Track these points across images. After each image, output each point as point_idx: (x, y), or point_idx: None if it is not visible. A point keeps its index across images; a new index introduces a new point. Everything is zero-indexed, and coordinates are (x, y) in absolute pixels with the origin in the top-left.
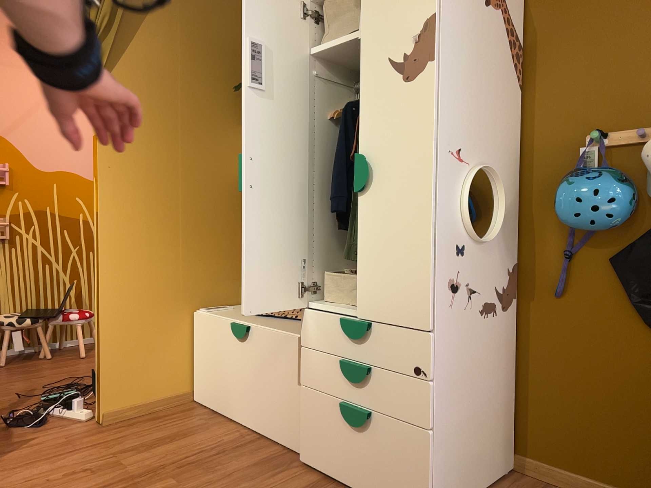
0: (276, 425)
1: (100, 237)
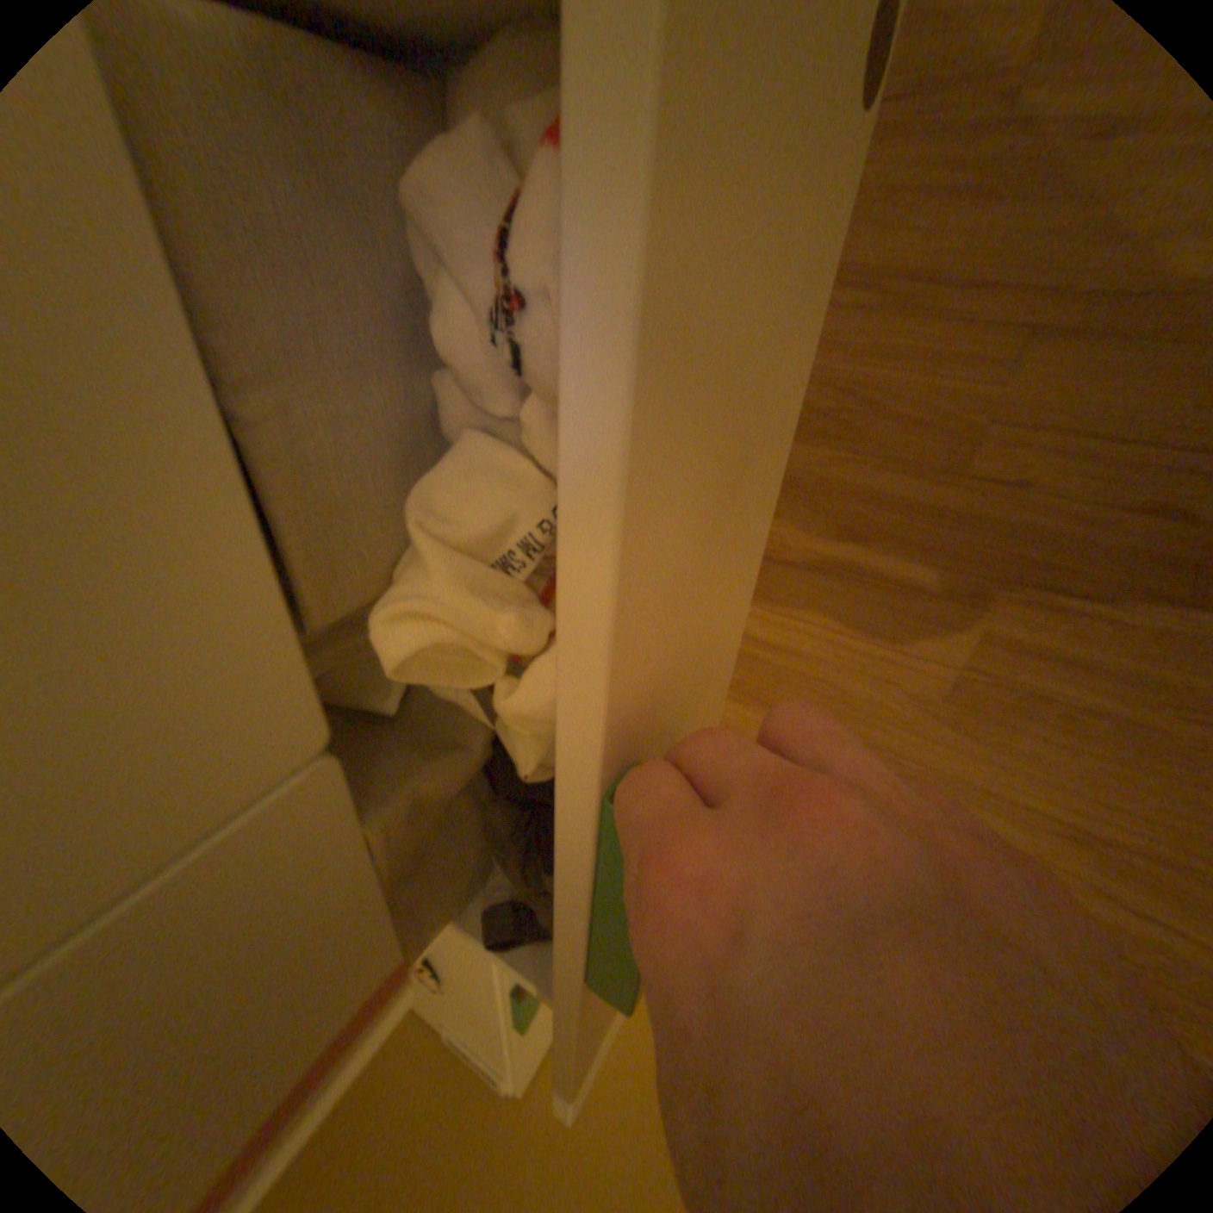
0: None
1: None
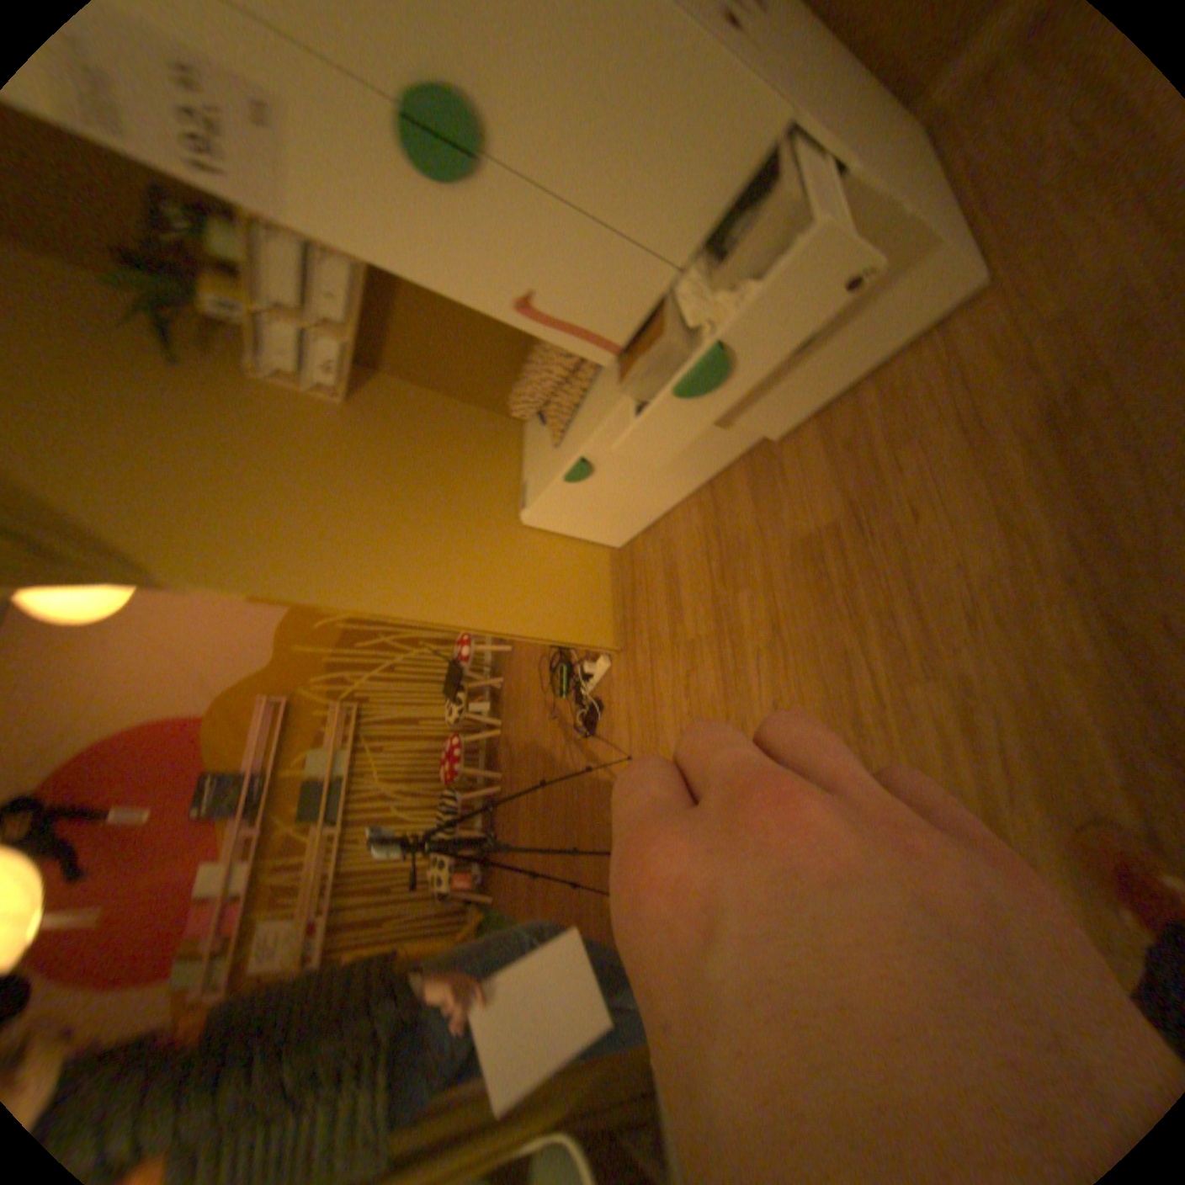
0: (711, 456)
1: (406, 617)
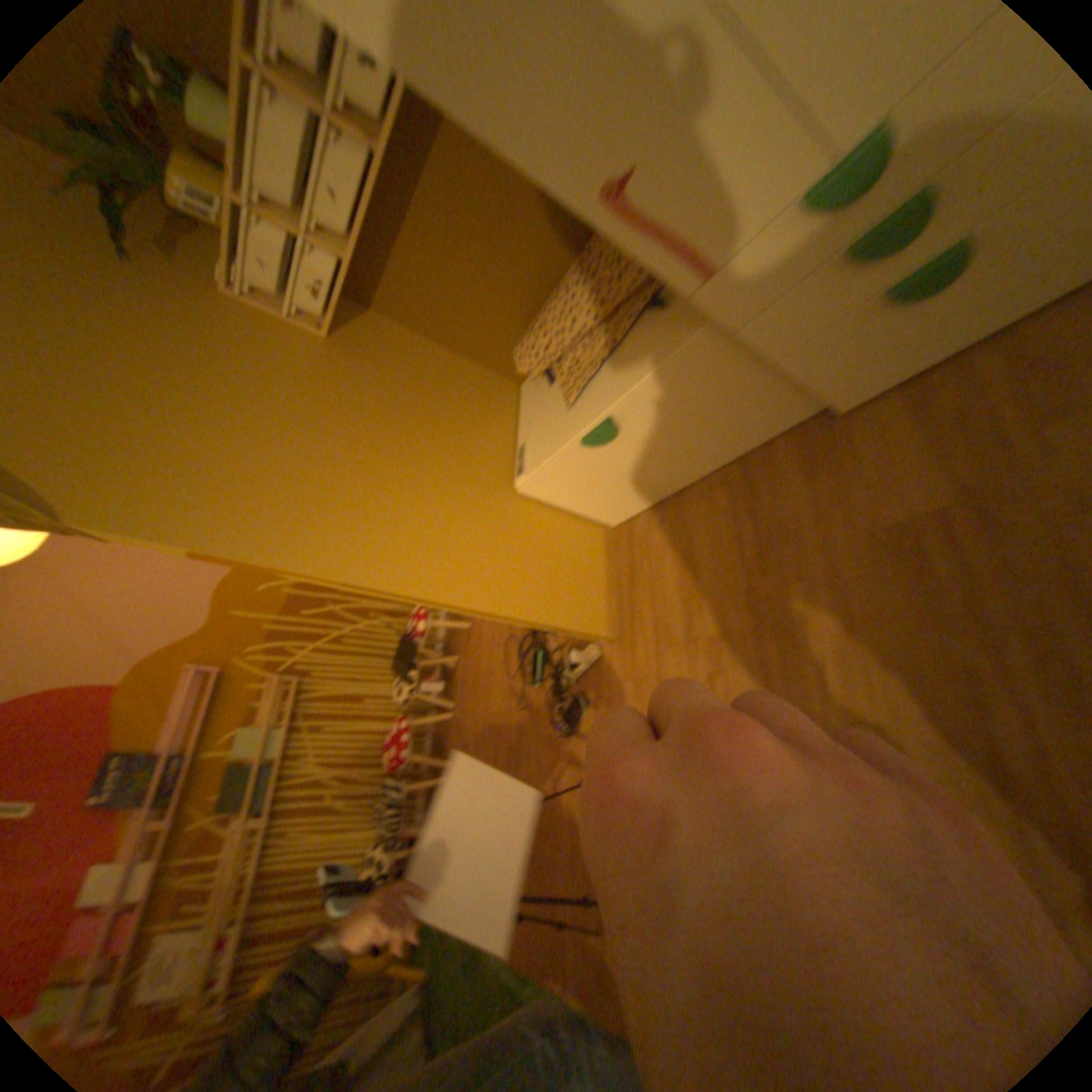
0: (755, 430)
1: (386, 588)
